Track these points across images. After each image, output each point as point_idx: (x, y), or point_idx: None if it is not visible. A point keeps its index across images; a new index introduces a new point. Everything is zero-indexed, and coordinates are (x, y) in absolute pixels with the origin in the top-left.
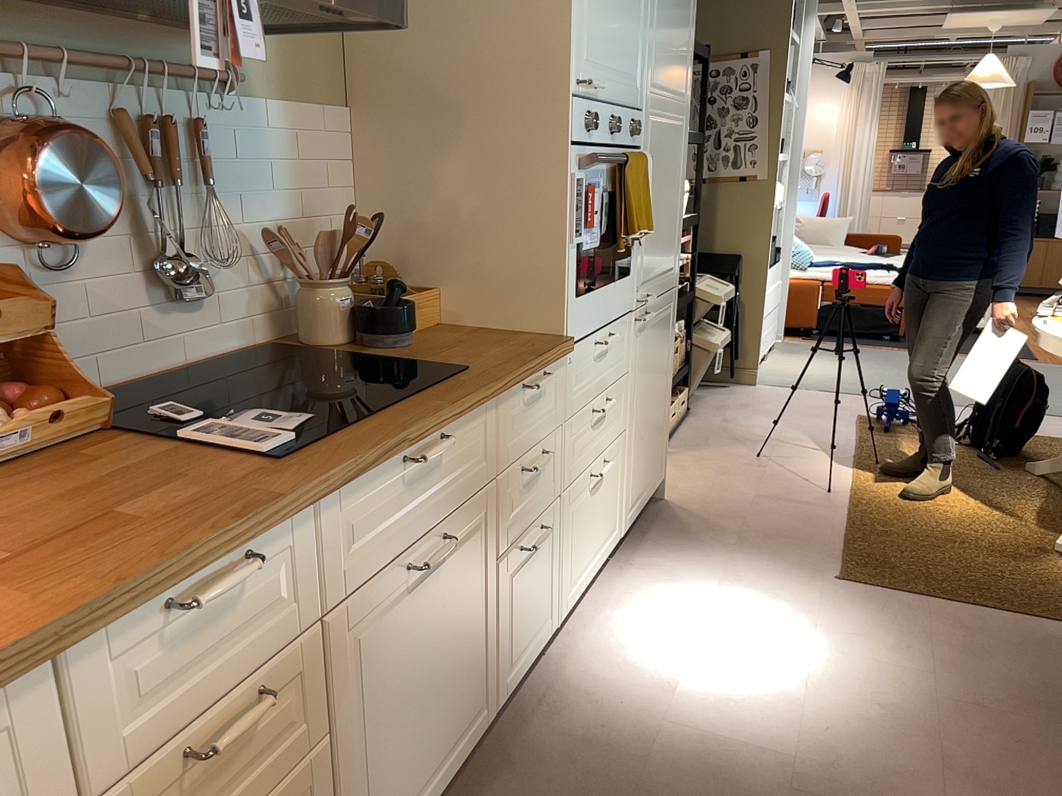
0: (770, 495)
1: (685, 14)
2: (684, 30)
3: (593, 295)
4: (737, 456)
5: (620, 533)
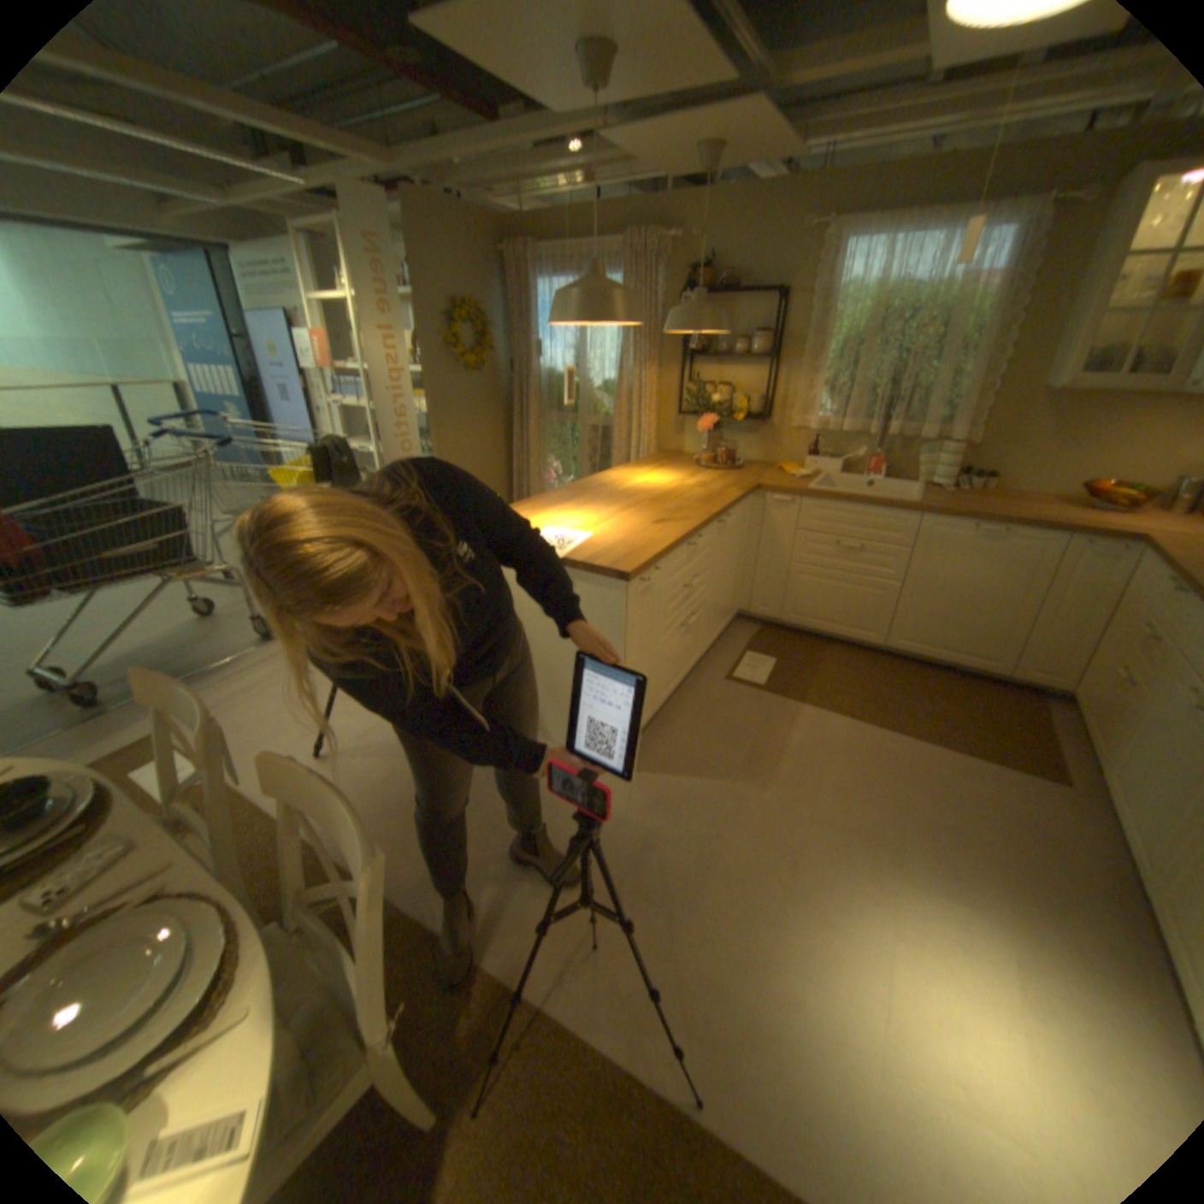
0: None
1: None
2: None
3: None
4: None
5: None
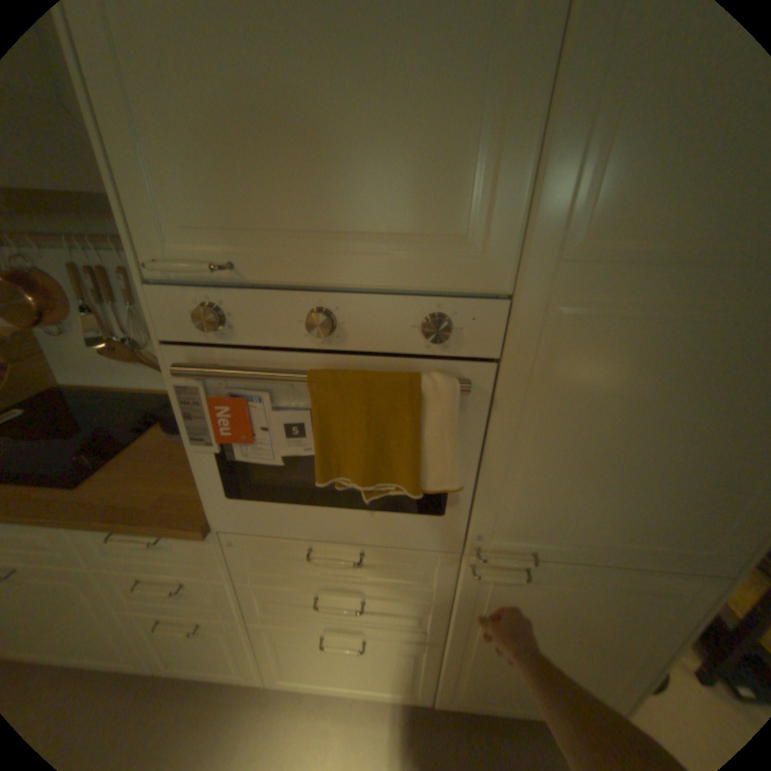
0: None
1: None
2: None
3: (281, 508)
4: None
5: (424, 703)
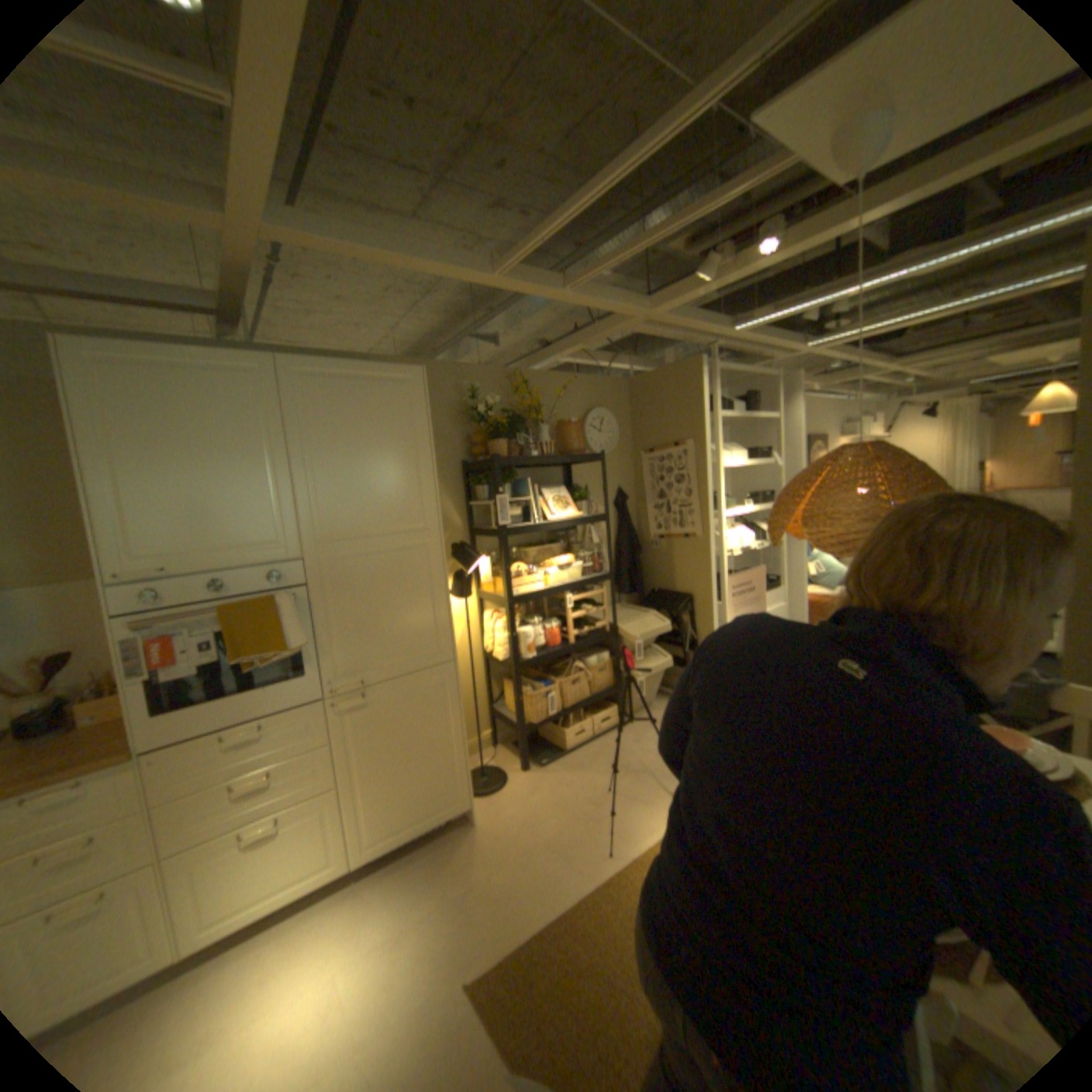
0: (555, 848)
1: (395, 472)
2: (396, 483)
3: (194, 711)
4: (591, 790)
5: (338, 872)
